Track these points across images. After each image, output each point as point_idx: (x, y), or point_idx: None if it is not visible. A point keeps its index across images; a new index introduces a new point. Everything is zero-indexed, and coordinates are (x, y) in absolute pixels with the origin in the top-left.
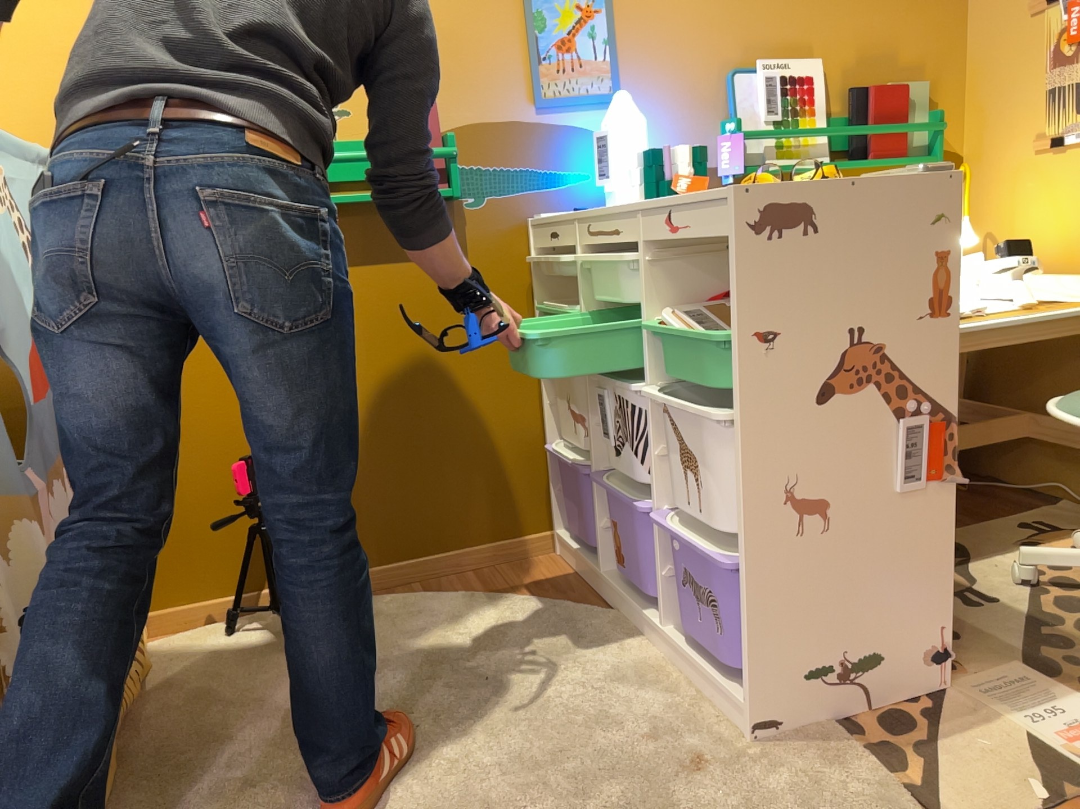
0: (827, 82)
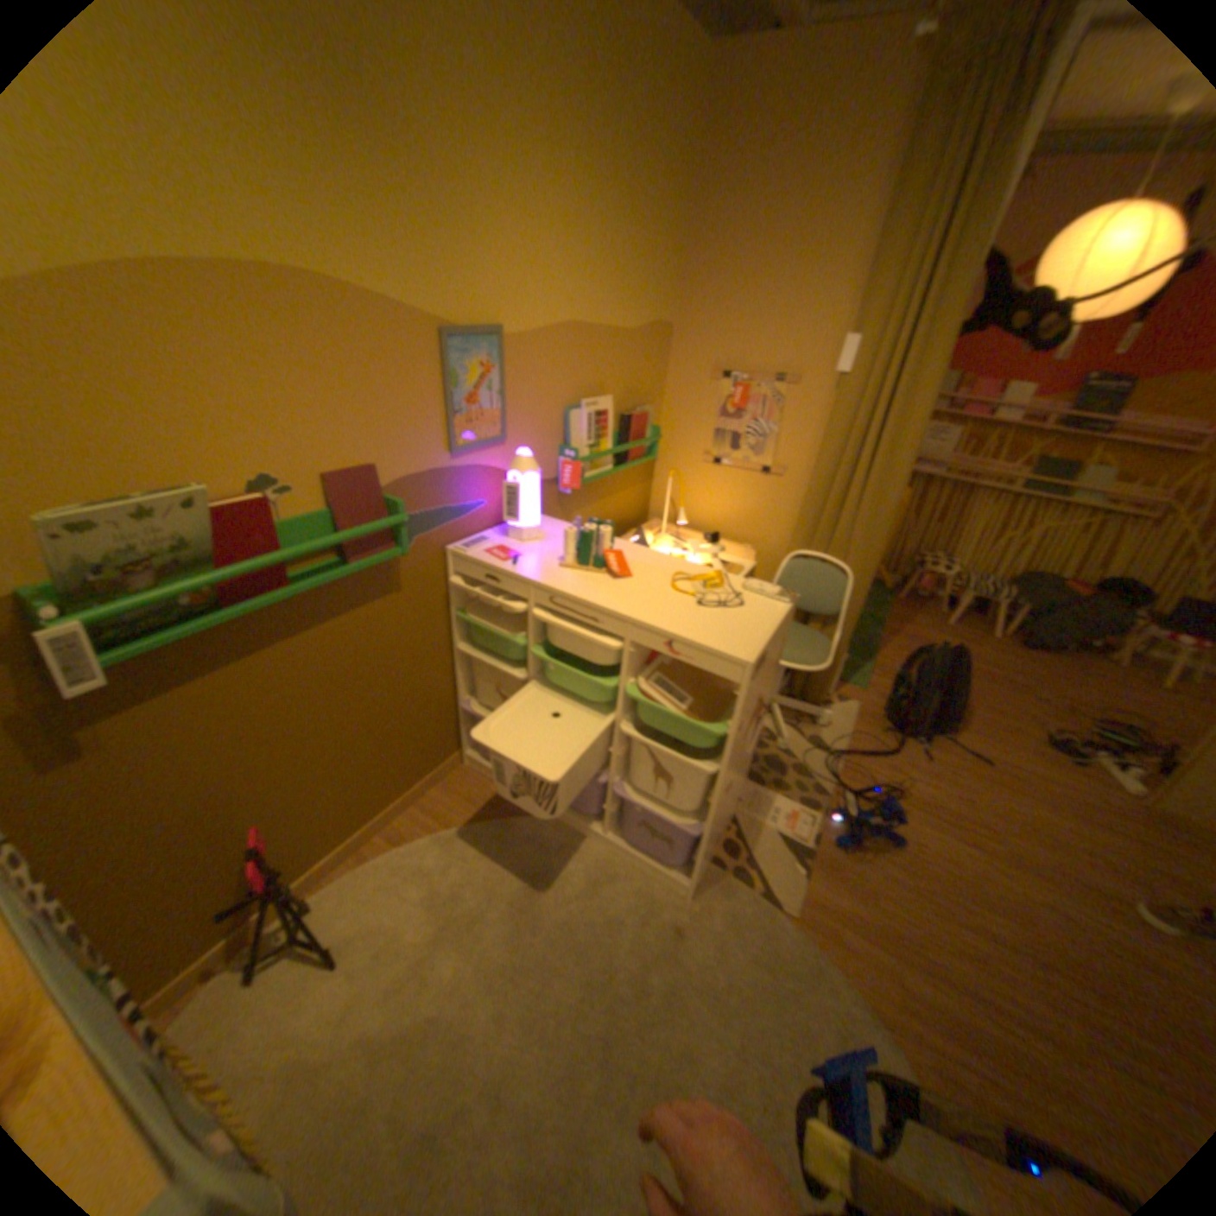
0: (612, 411)
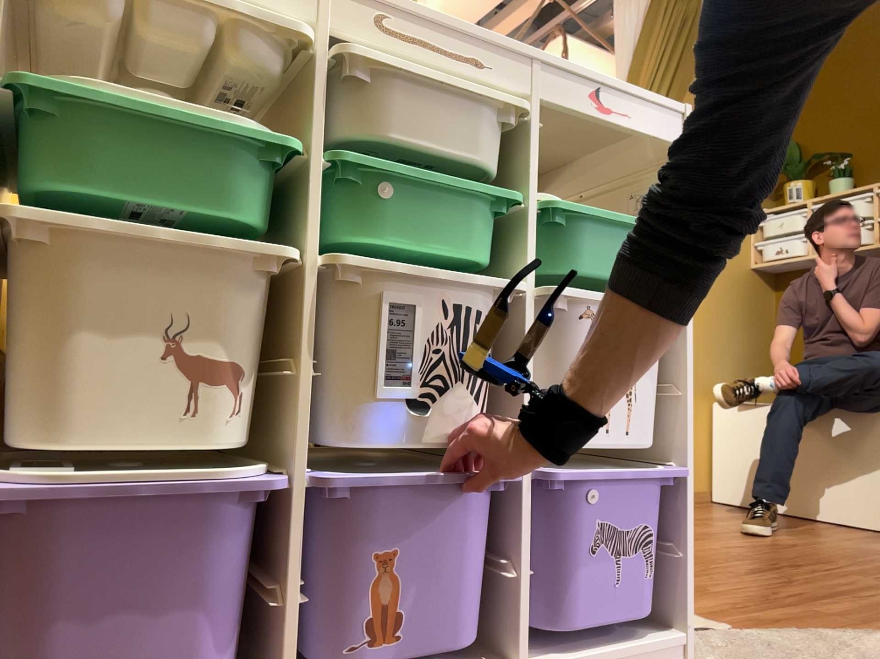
0: None
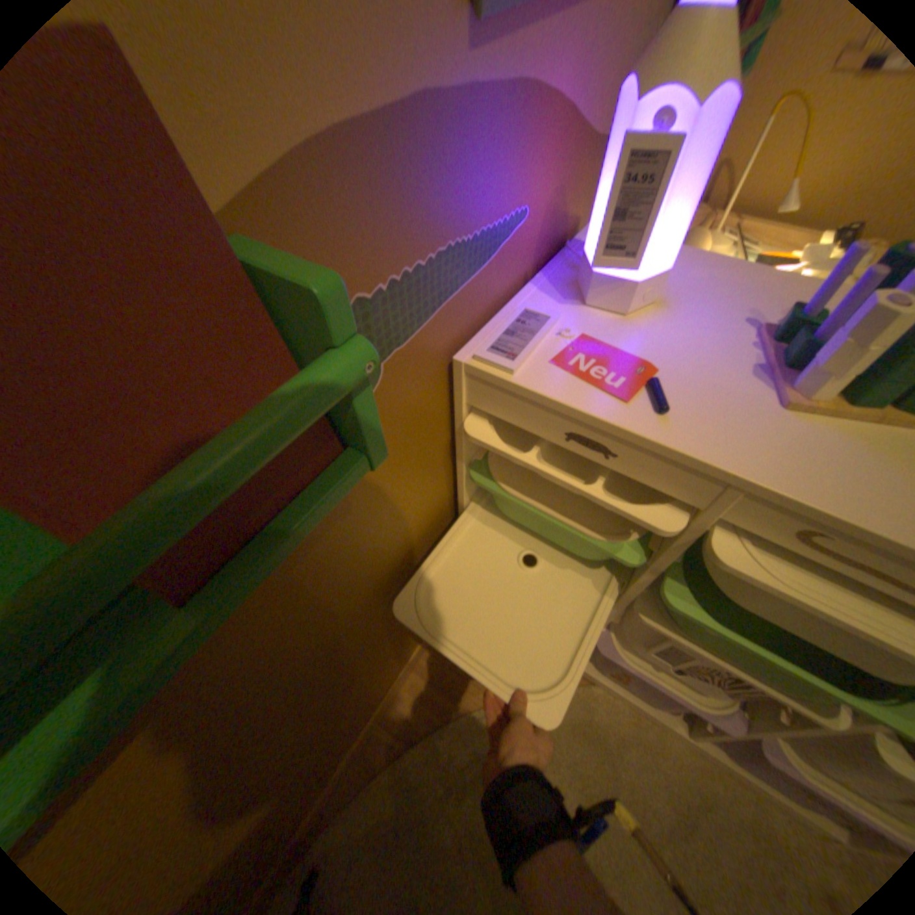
0: None
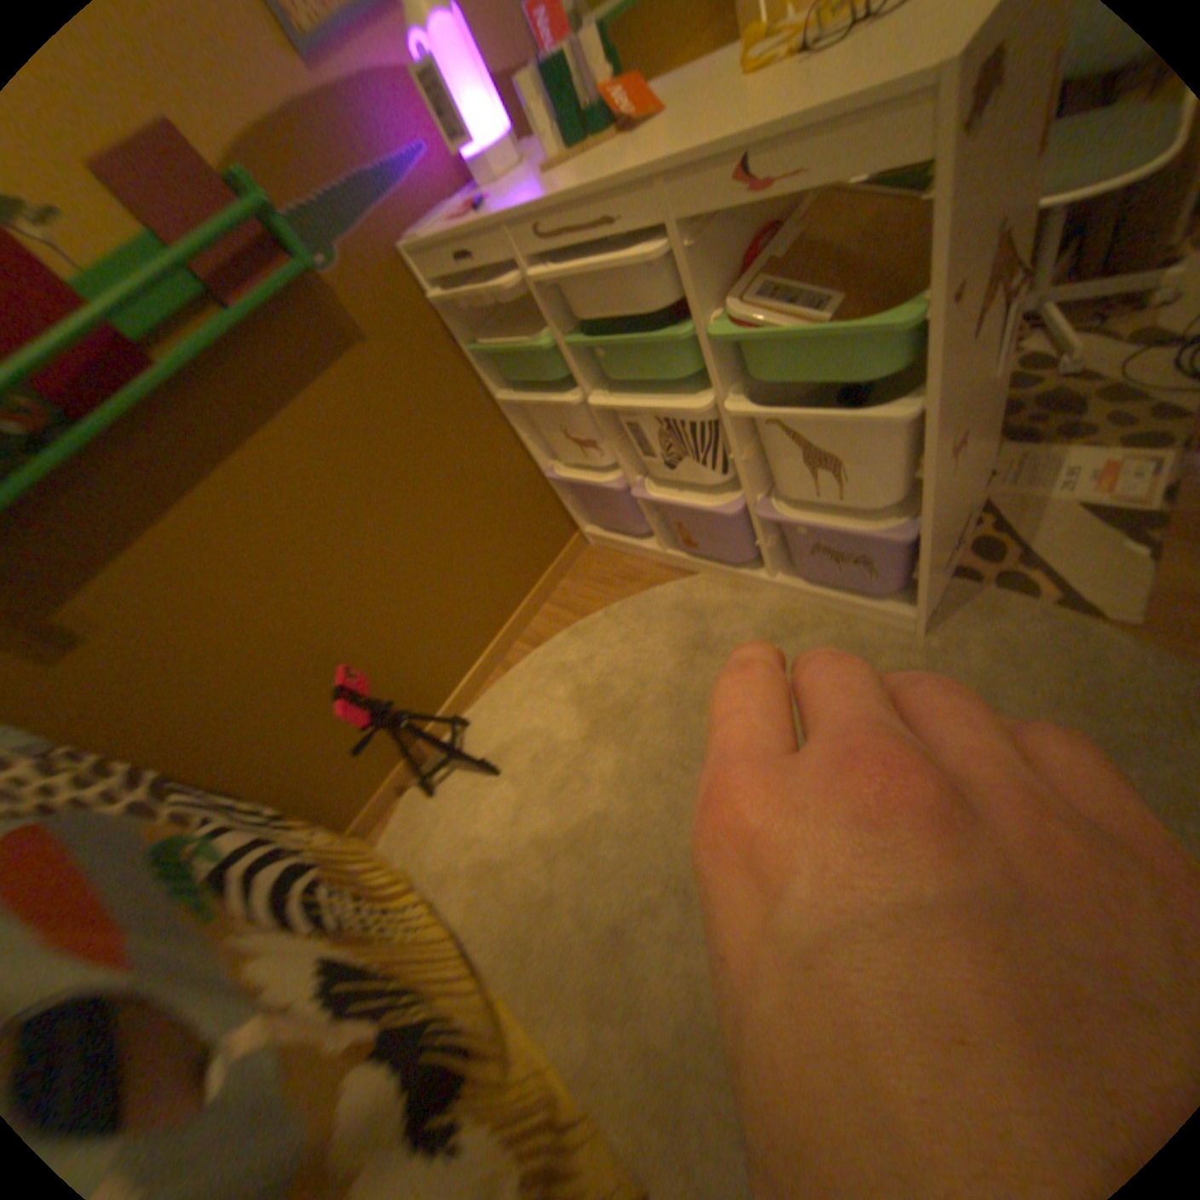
0: None
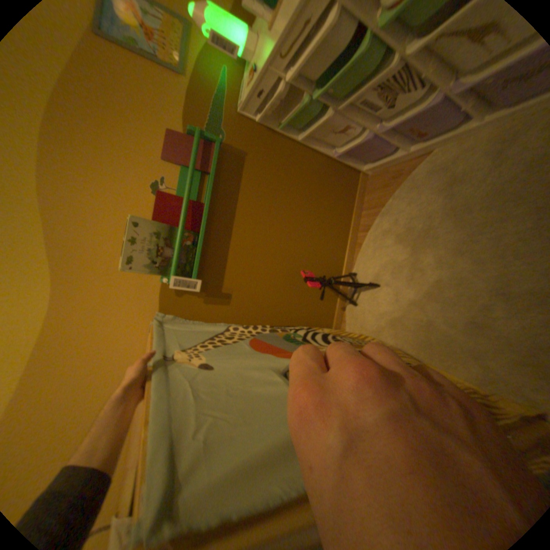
0: None
